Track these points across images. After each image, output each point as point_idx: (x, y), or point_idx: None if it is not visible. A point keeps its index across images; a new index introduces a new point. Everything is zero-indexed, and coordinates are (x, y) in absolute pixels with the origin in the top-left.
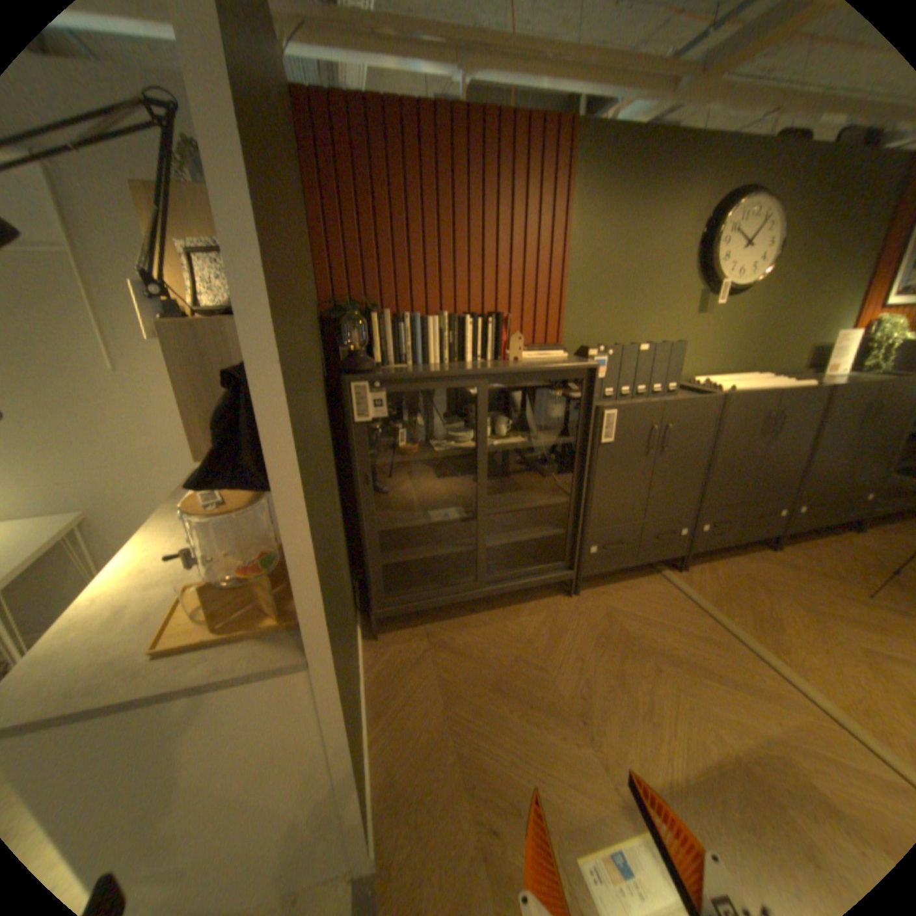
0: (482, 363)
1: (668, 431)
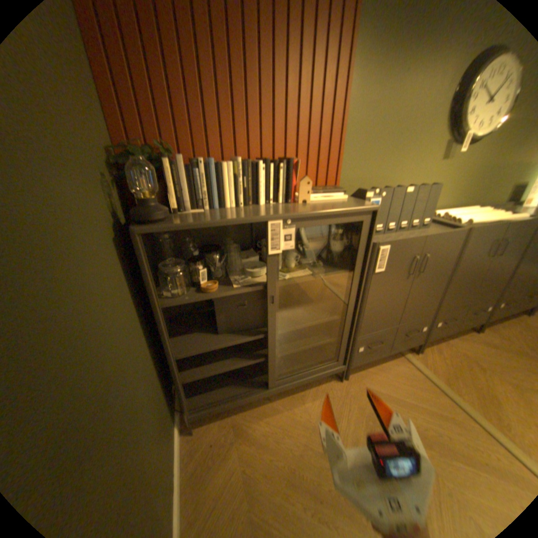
0: (274, 205)
1: (425, 259)
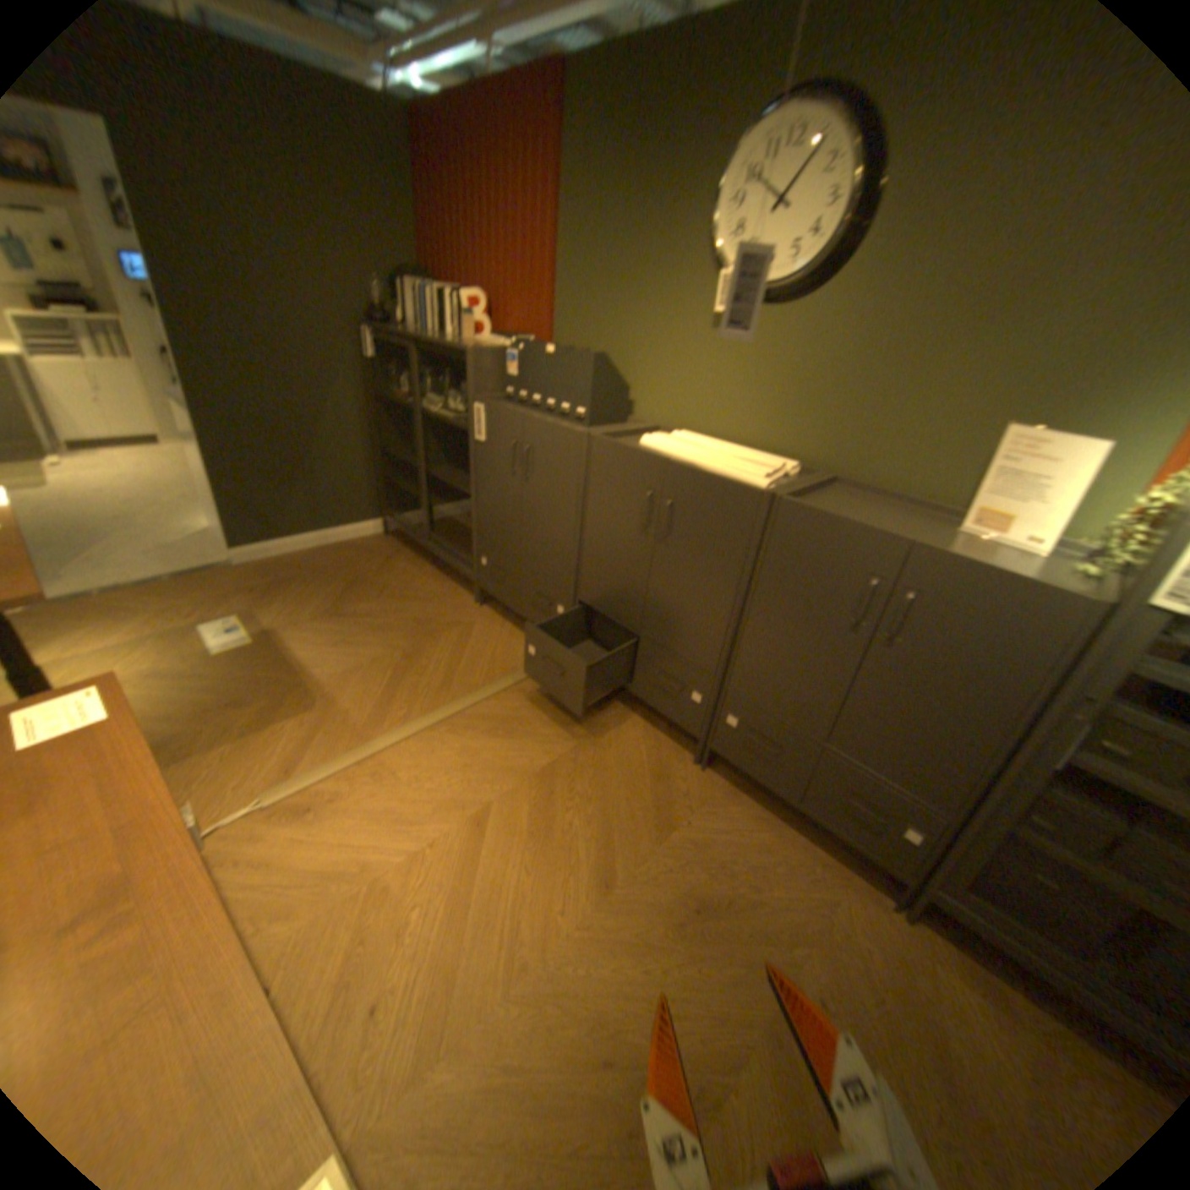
0: (451, 338)
1: (526, 455)
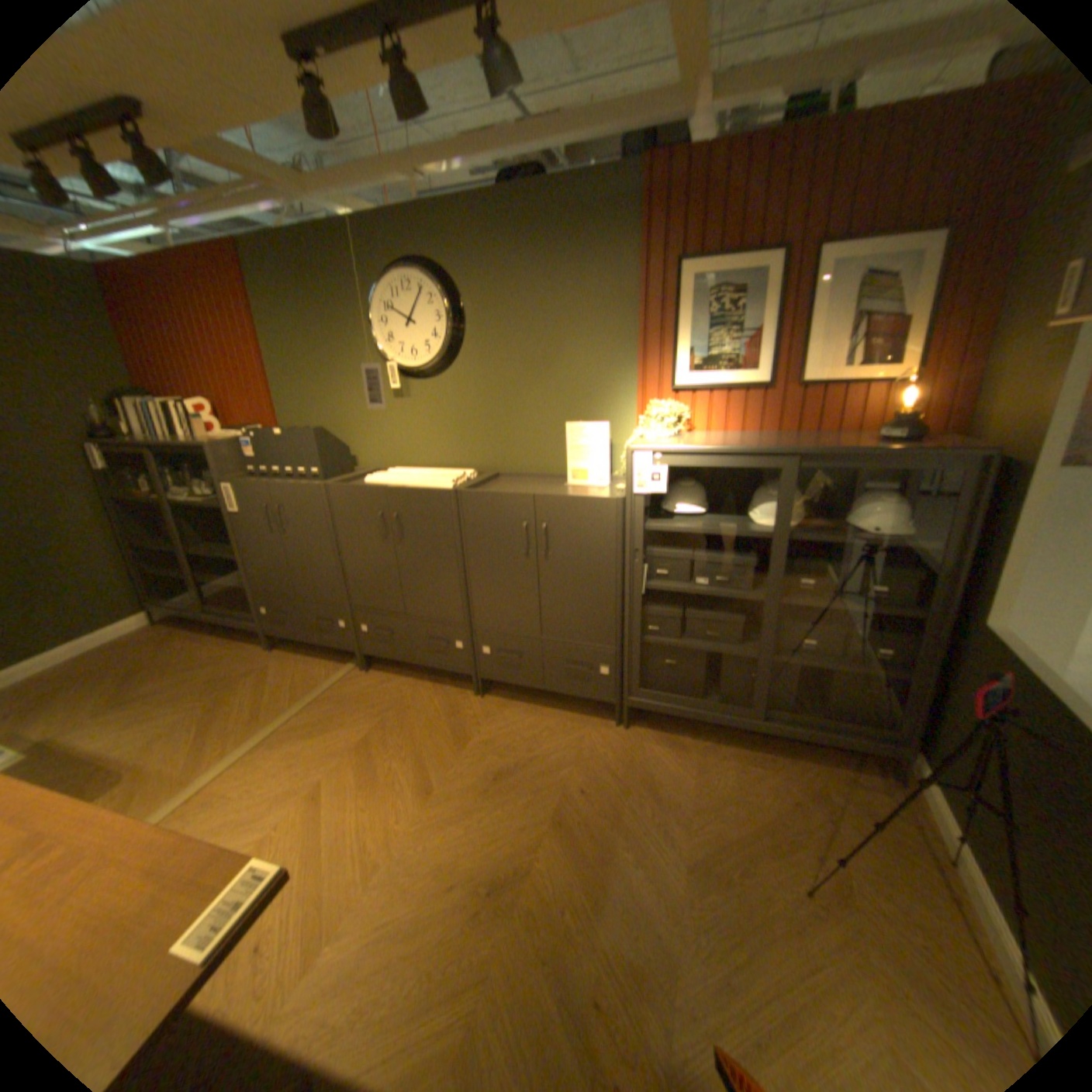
0: (185, 438)
1: (279, 512)
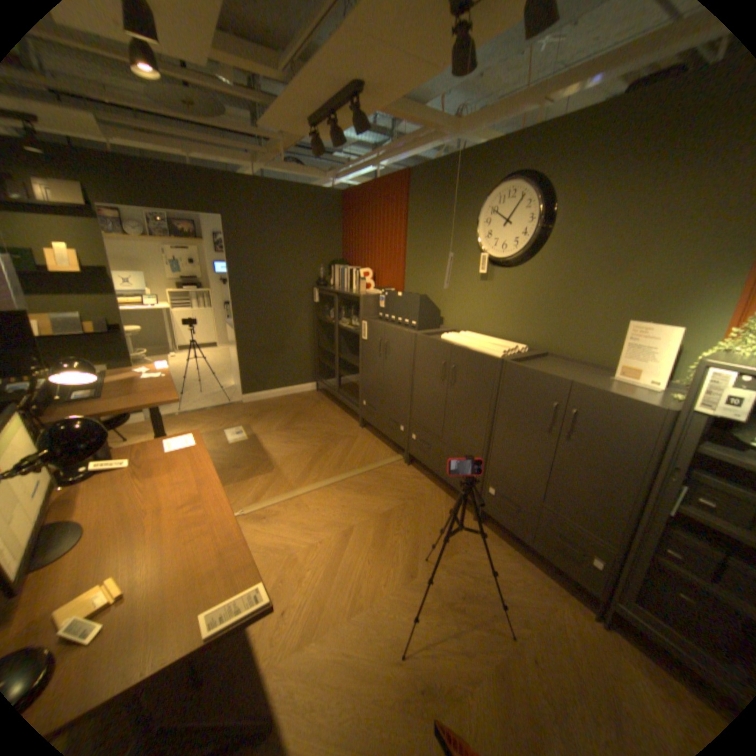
0: (356, 291)
1: (387, 345)
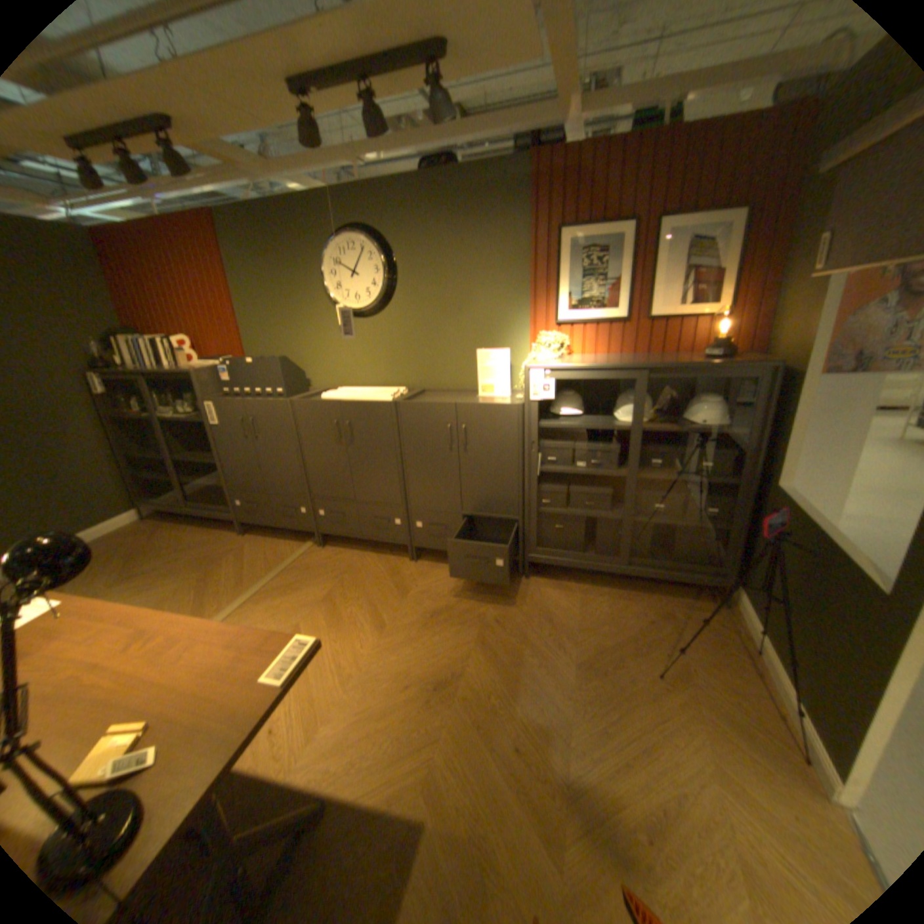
0: (170, 367)
1: (252, 423)
